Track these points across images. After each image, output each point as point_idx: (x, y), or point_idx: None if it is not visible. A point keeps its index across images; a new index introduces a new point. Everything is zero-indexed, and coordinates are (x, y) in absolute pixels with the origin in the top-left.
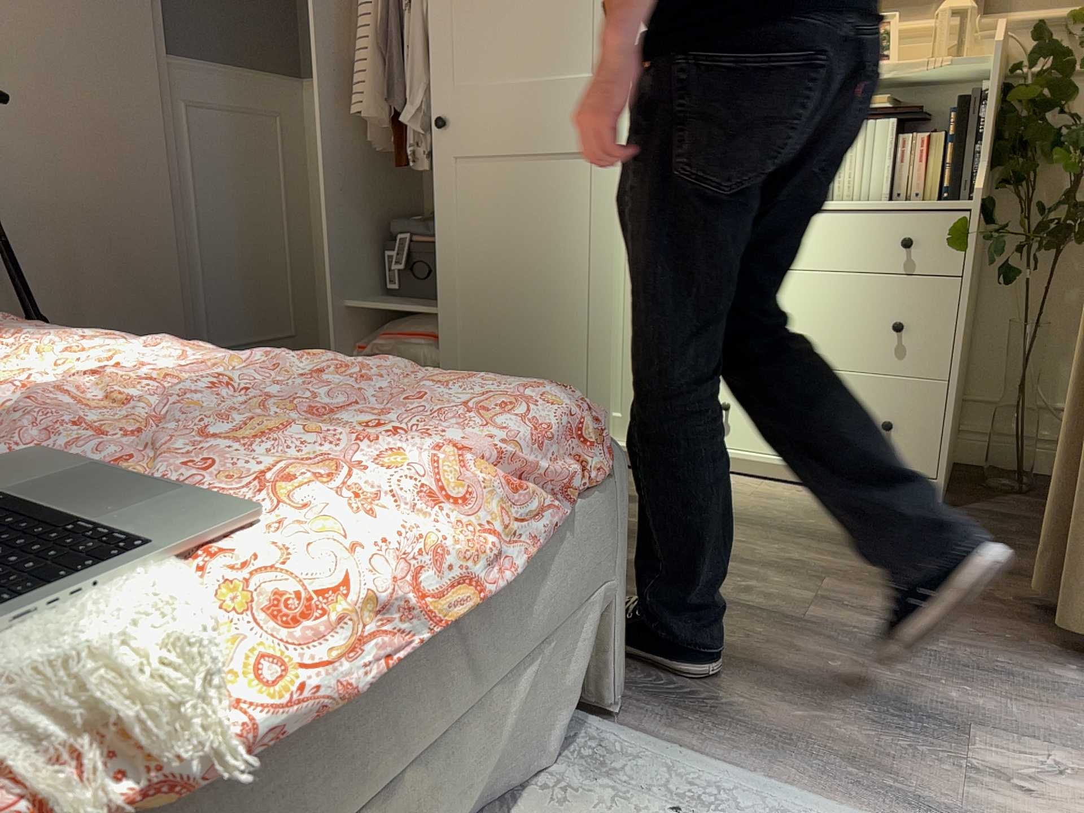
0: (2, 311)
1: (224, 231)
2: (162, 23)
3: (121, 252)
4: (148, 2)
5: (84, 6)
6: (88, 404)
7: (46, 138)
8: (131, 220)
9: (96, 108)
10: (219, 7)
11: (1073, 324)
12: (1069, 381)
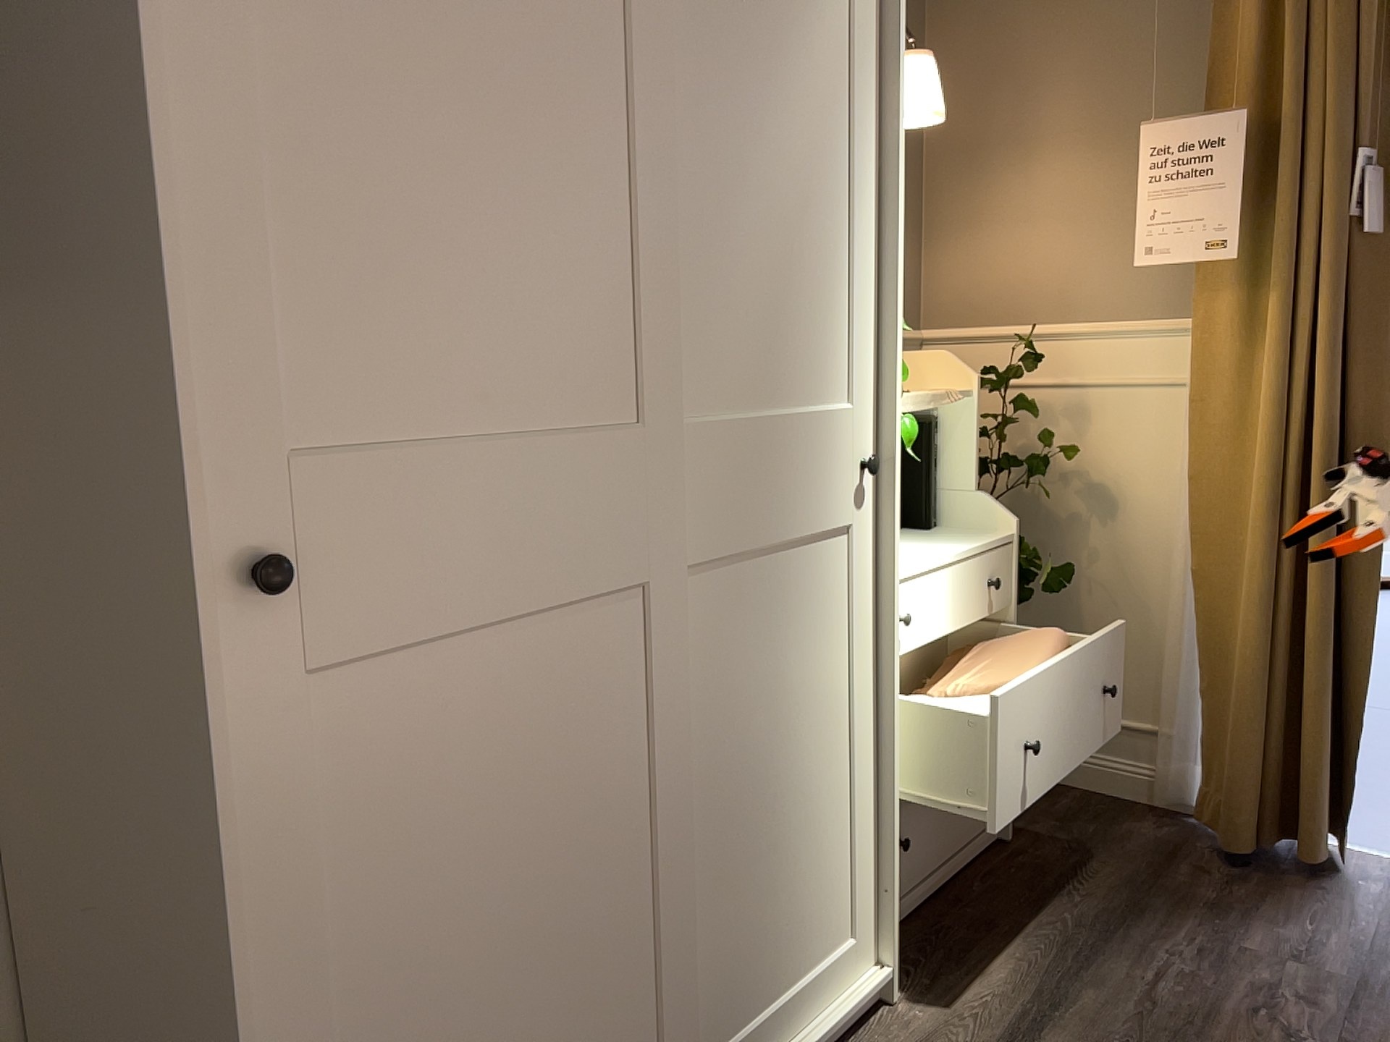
0: None
1: None
2: None
3: None
4: None
5: None
6: None
7: None
8: None
9: None
10: None
11: None
12: None
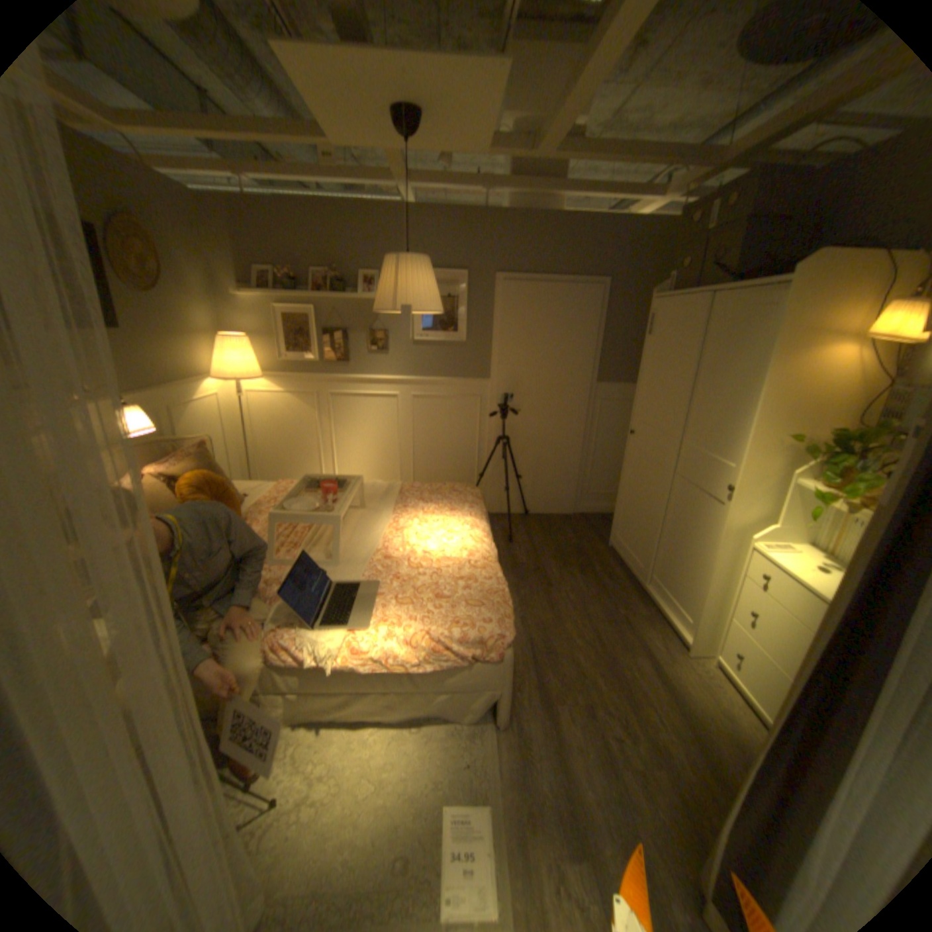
0: (511, 470)
1: (605, 449)
2: (596, 371)
3: (556, 455)
4: (591, 365)
5: (563, 370)
6: (419, 560)
7: (538, 416)
8: (563, 444)
9: (559, 405)
10: (627, 359)
11: None
12: None
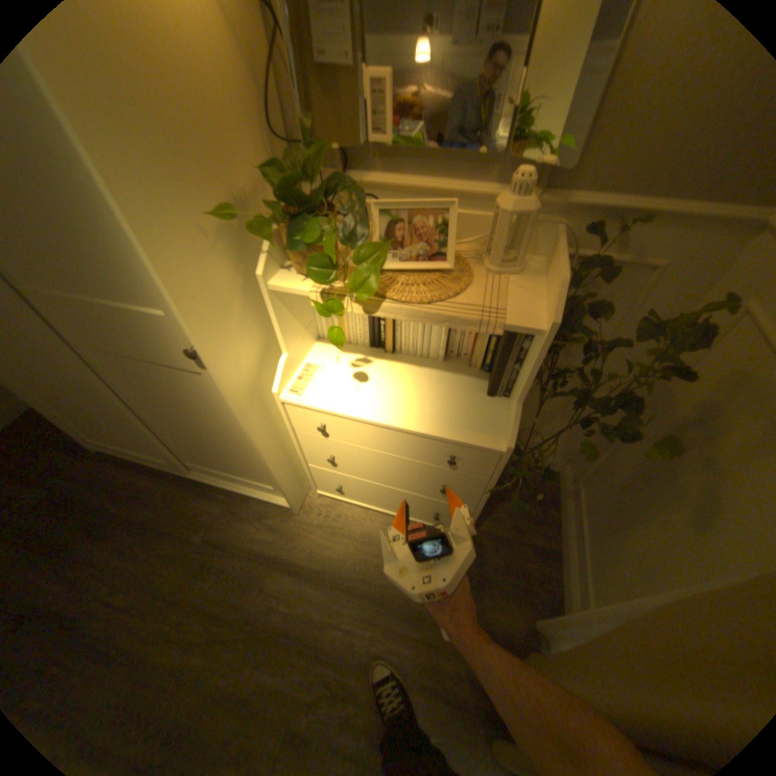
0: None
1: None
2: None
3: None
4: None
5: None
6: None
7: None
8: None
9: None
10: None
11: (556, 411)
12: (545, 430)
